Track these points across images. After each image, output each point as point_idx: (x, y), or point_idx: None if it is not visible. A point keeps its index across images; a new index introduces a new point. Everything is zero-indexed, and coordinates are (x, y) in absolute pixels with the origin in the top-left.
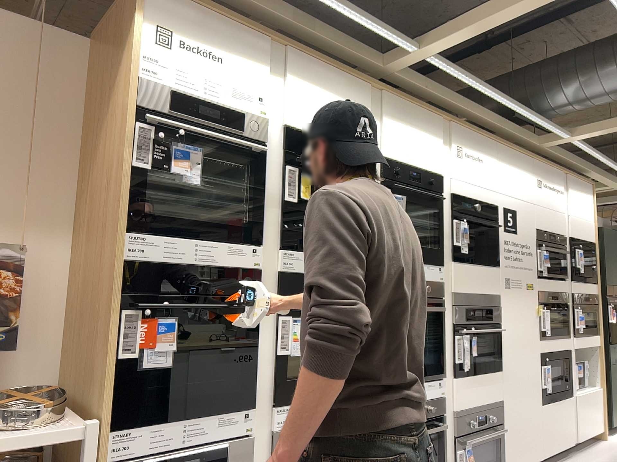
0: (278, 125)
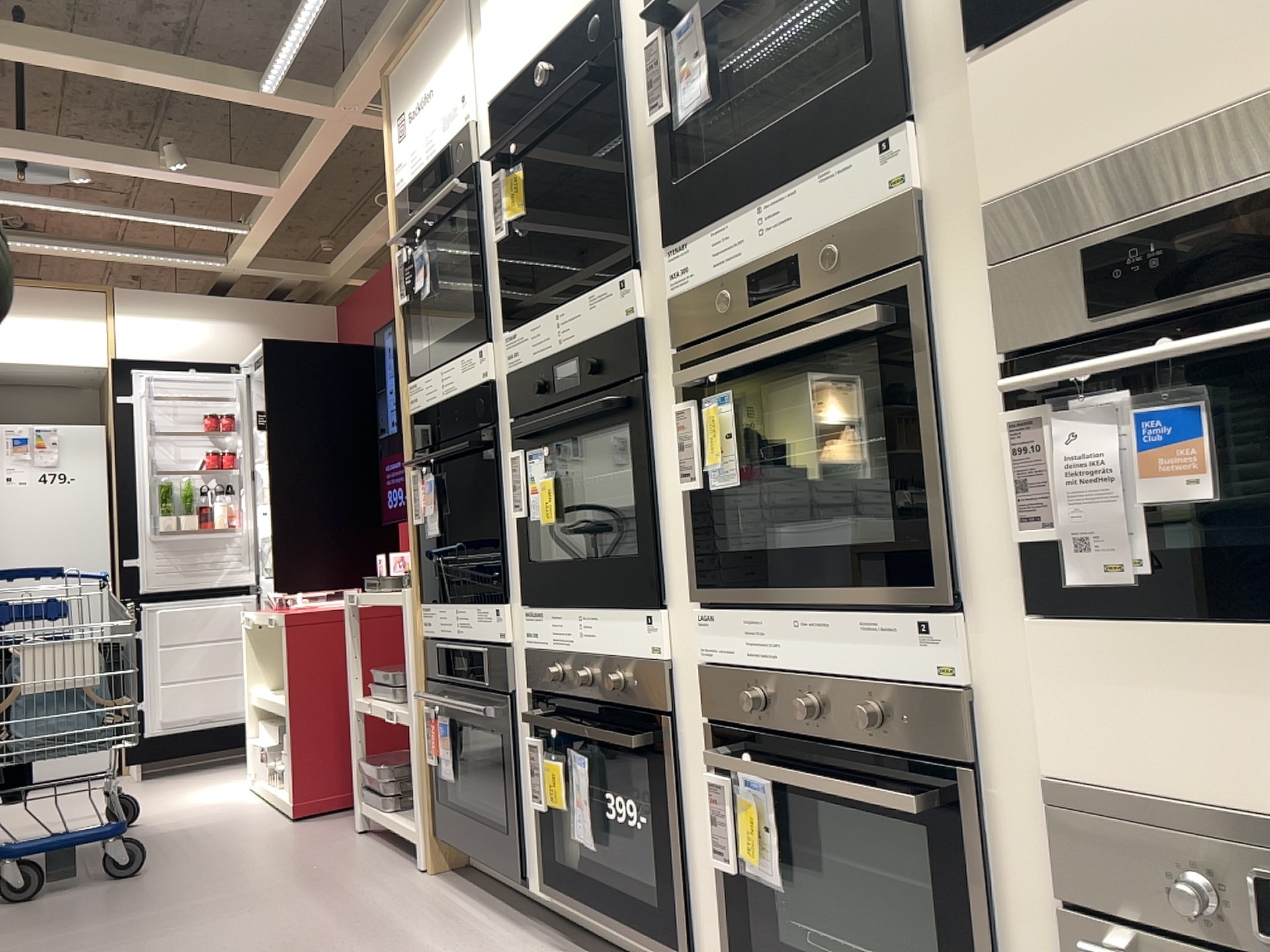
0: (484, 111)
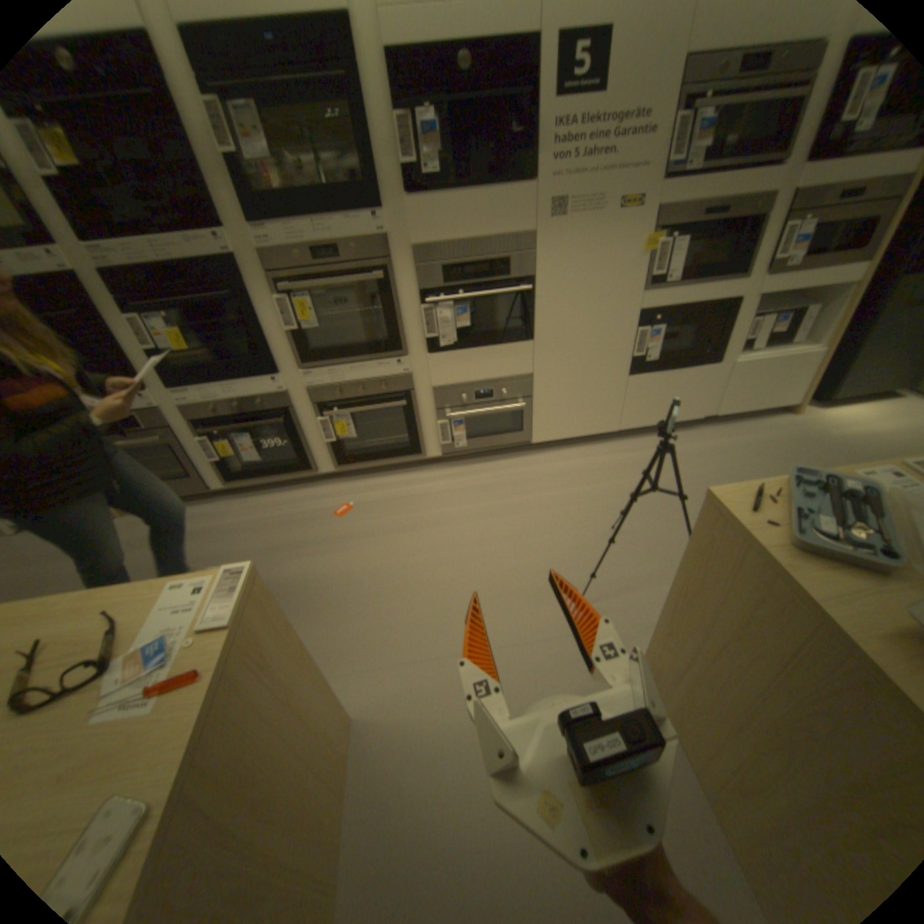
0: None
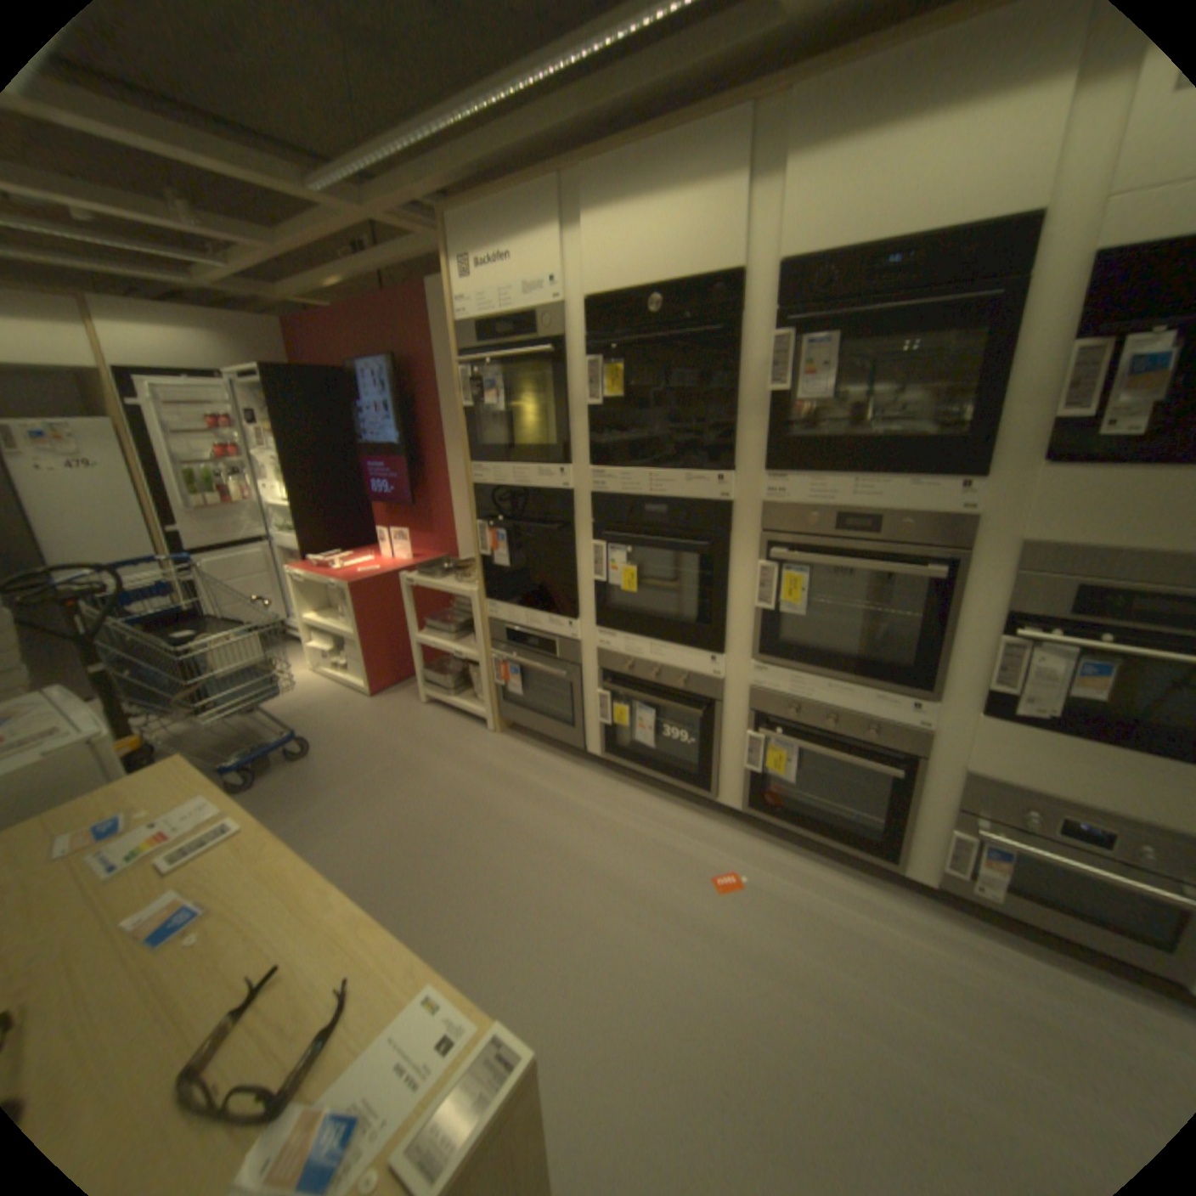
0: (574, 298)
